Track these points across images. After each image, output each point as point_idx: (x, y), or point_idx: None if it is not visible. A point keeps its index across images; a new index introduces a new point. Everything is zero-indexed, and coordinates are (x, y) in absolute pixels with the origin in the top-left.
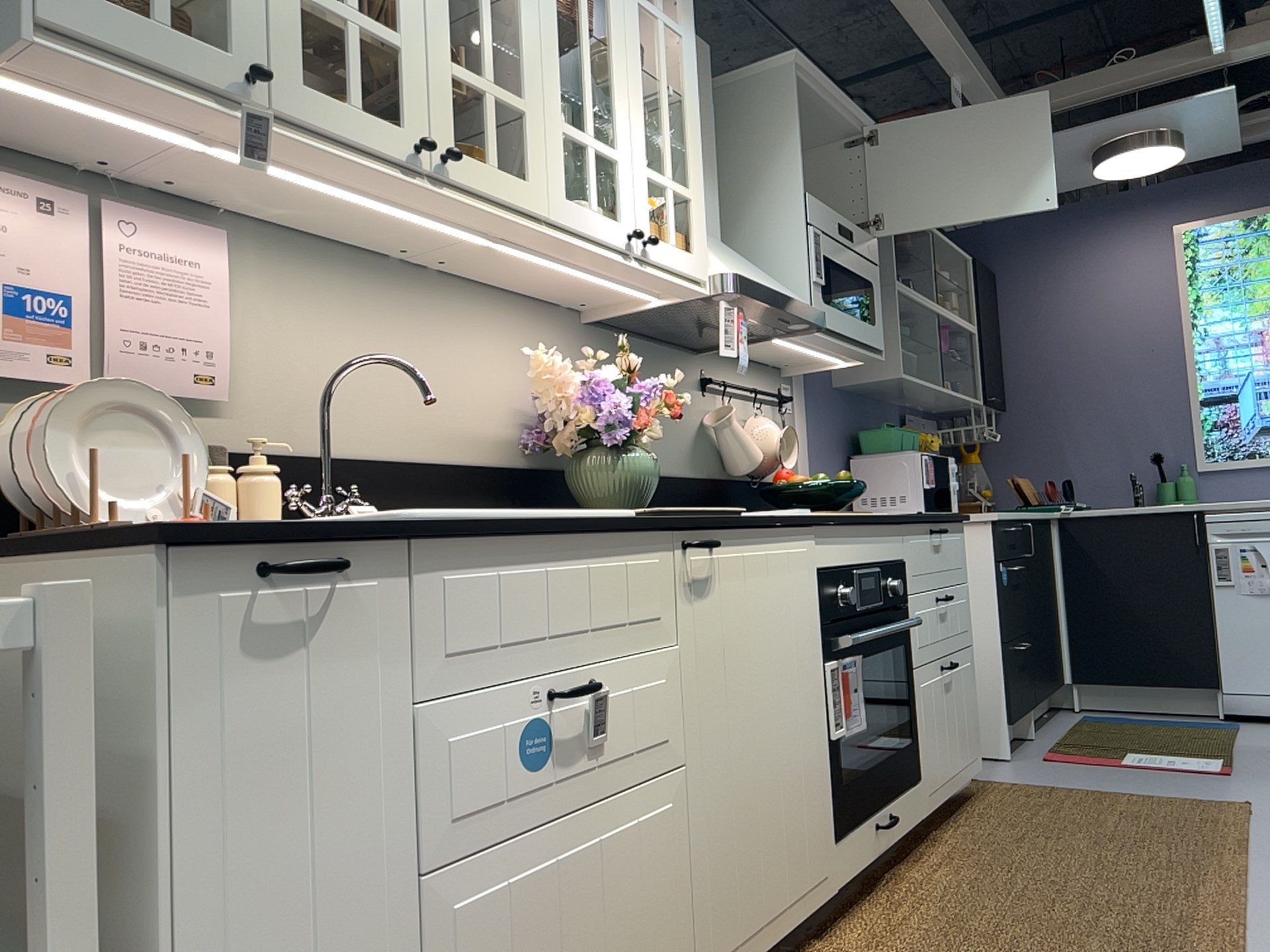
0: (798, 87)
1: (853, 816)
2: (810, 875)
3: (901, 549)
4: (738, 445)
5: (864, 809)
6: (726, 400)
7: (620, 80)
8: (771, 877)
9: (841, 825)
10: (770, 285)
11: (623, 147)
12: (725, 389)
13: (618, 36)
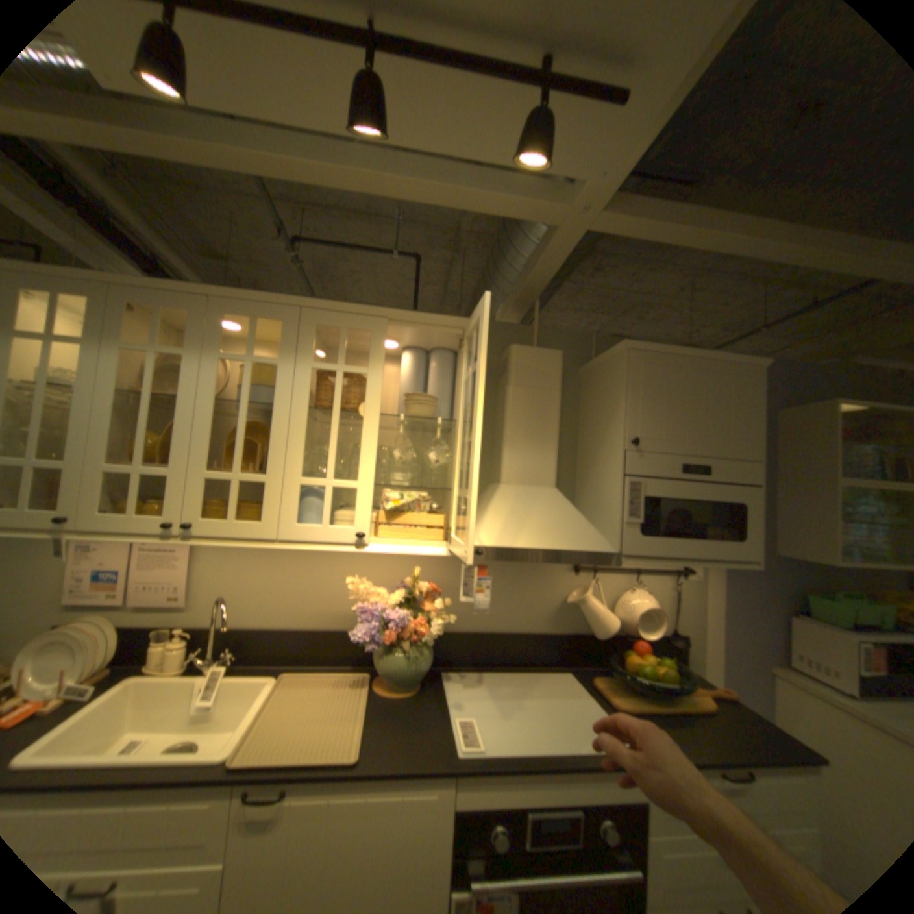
0: (626, 367)
1: None
2: None
3: (639, 794)
4: (591, 618)
5: None
6: (596, 579)
7: (368, 434)
8: None
9: None
10: (539, 539)
11: (364, 477)
12: (601, 569)
13: (371, 406)
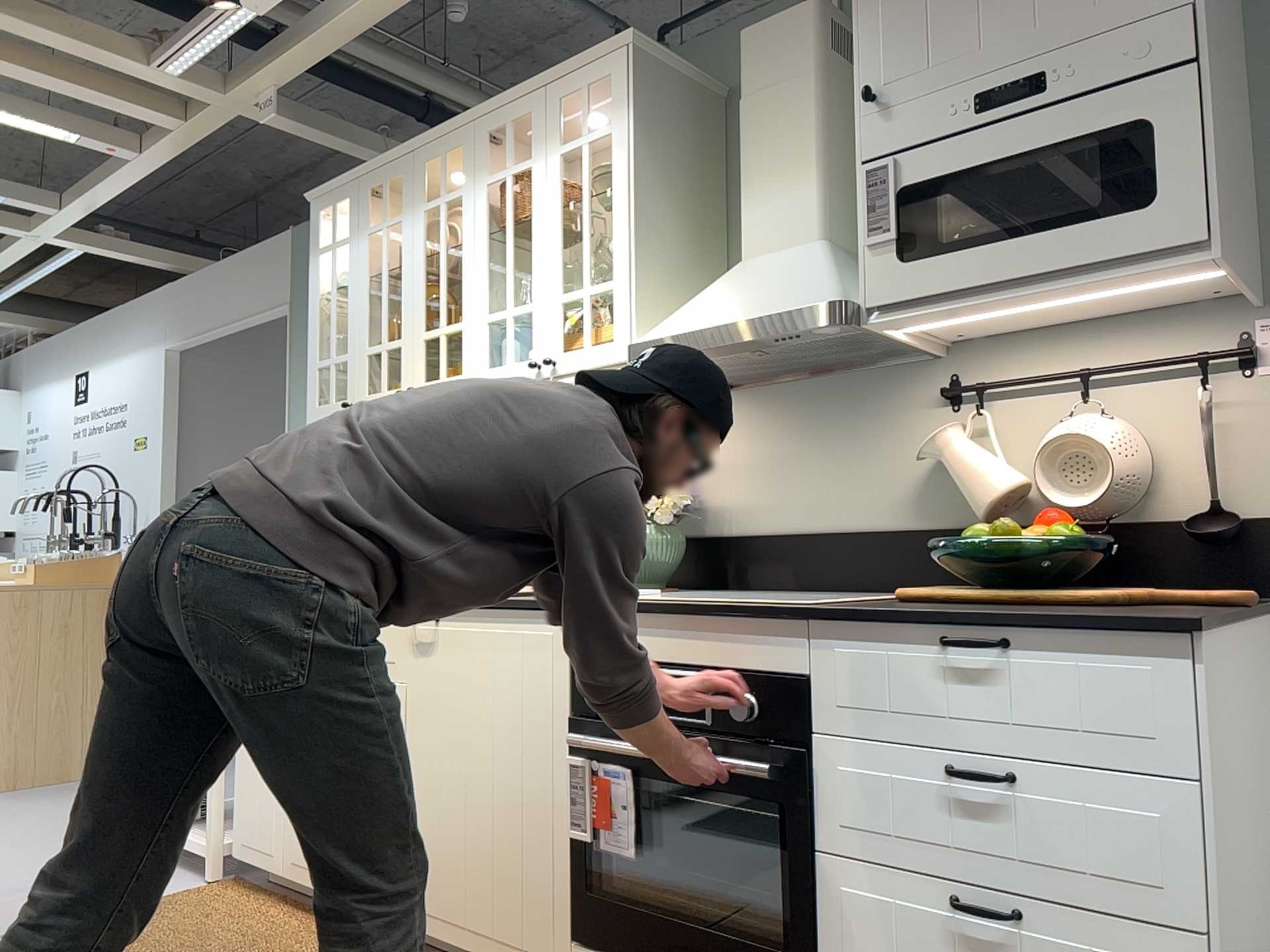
0: None
1: (607, 942)
2: (525, 939)
3: (793, 658)
4: (960, 479)
5: (634, 951)
6: (988, 410)
7: (536, 240)
8: (474, 898)
9: (583, 934)
10: (724, 315)
11: (536, 295)
12: (1006, 390)
13: (536, 205)
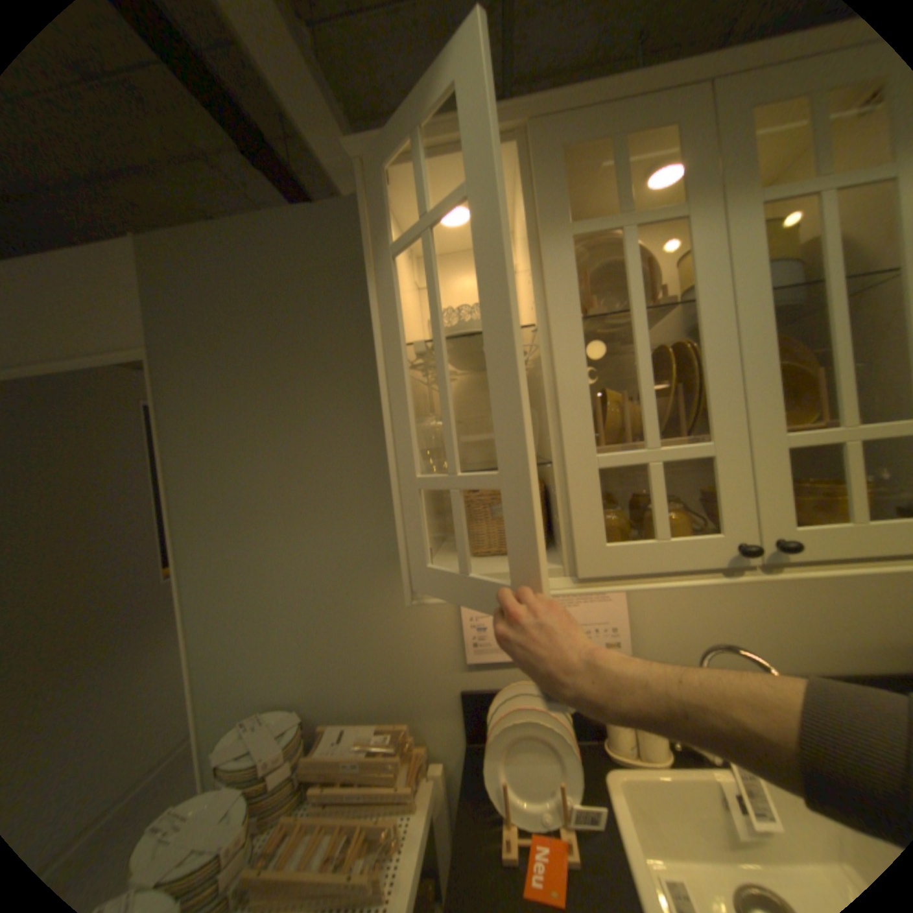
0: None
1: None
2: None
3: None
4: None
5: None
6: None
7: None
8: None
9: None
10: None
11: None
12: None
13: None
